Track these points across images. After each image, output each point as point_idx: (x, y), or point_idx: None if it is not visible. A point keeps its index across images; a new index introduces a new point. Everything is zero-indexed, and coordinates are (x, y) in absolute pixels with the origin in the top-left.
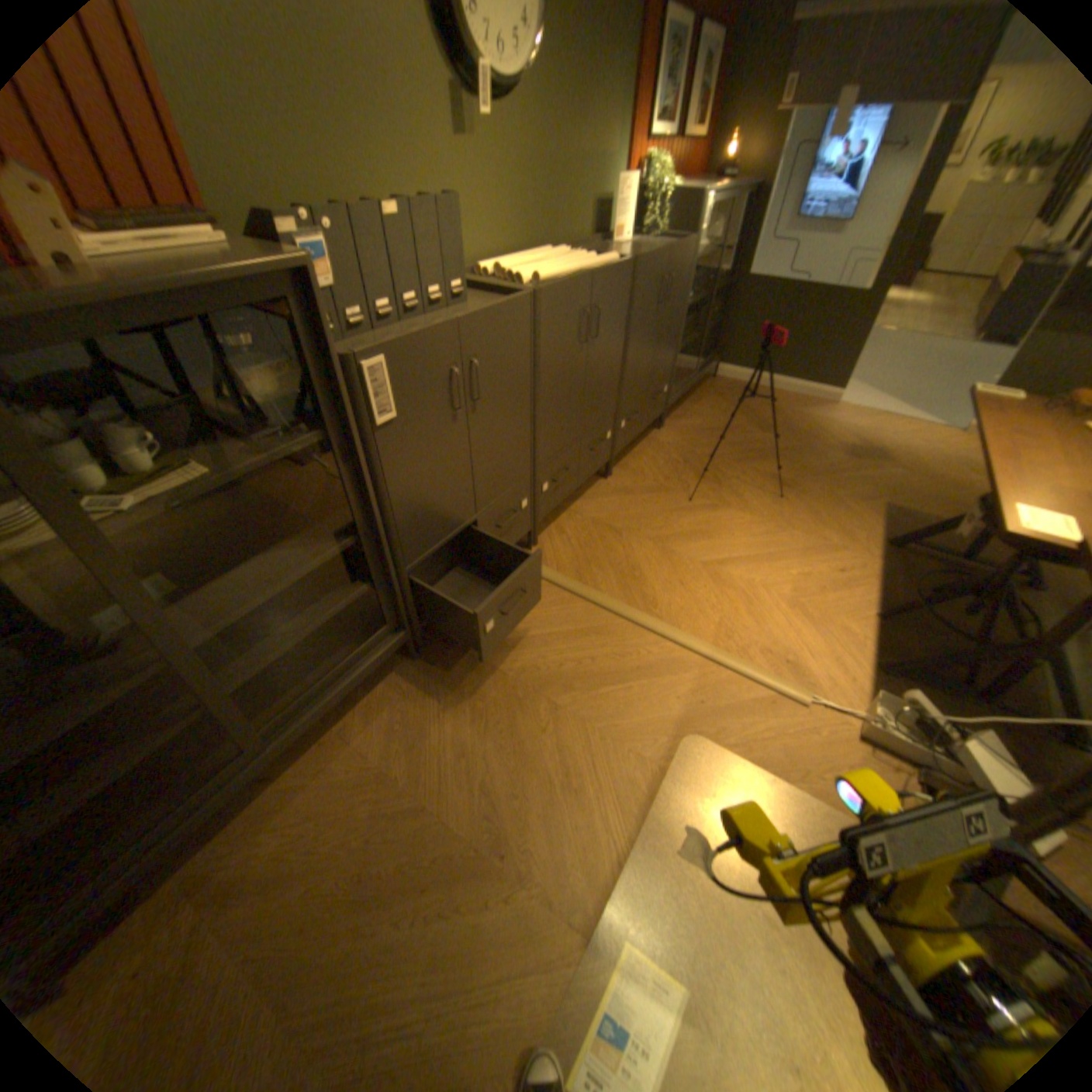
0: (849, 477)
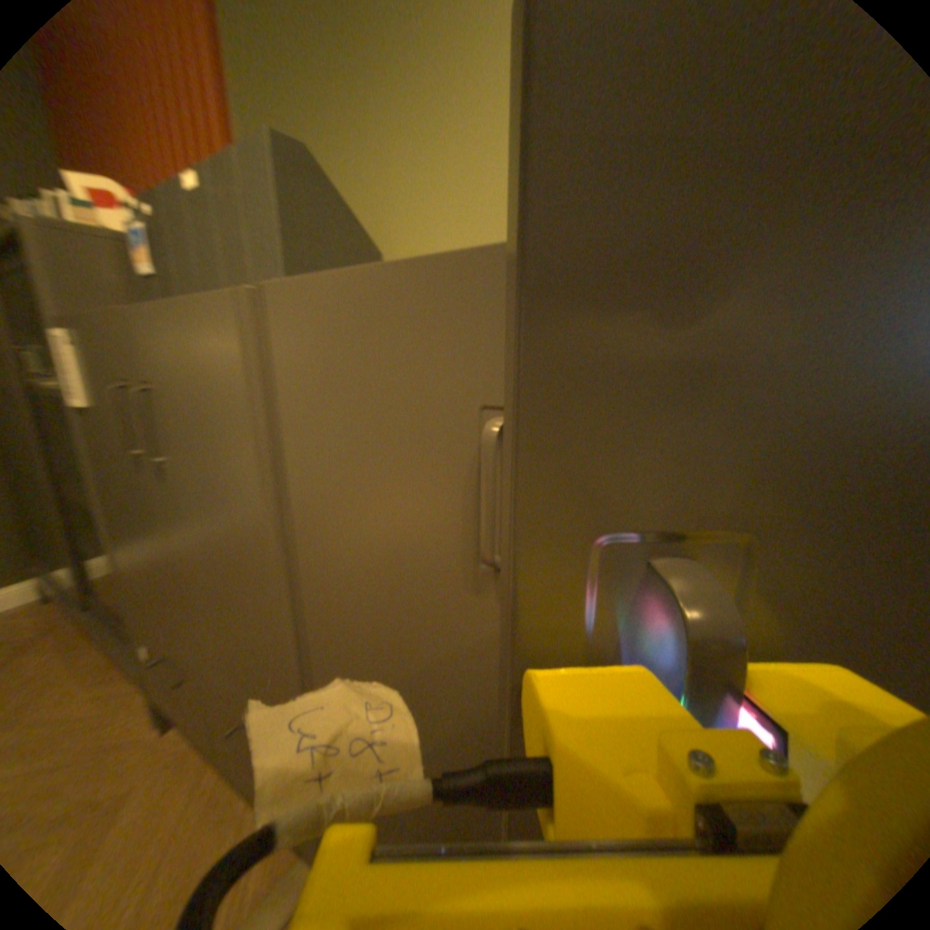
0: None
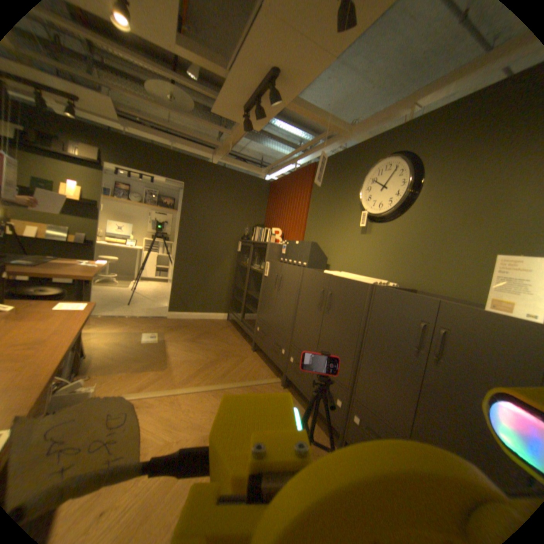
0: None
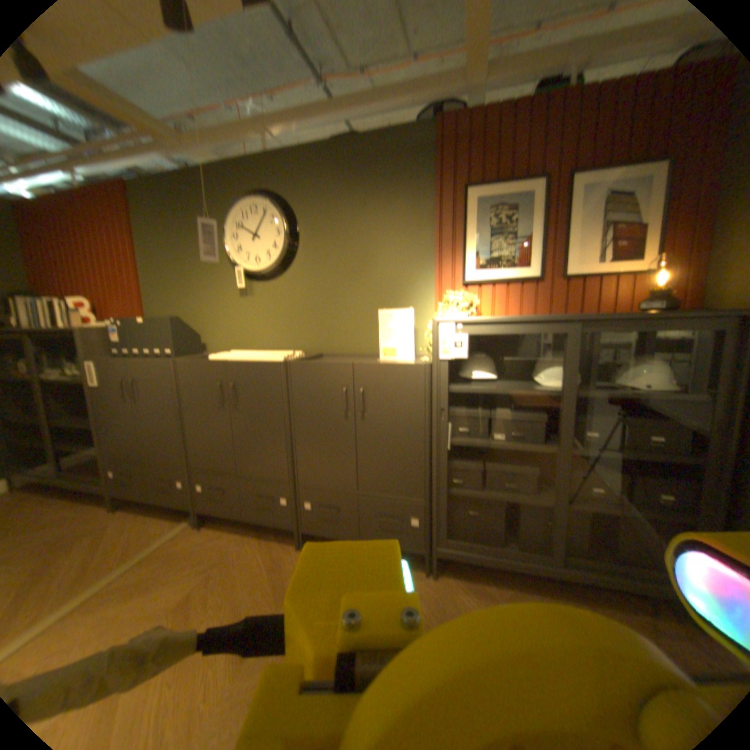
0: None
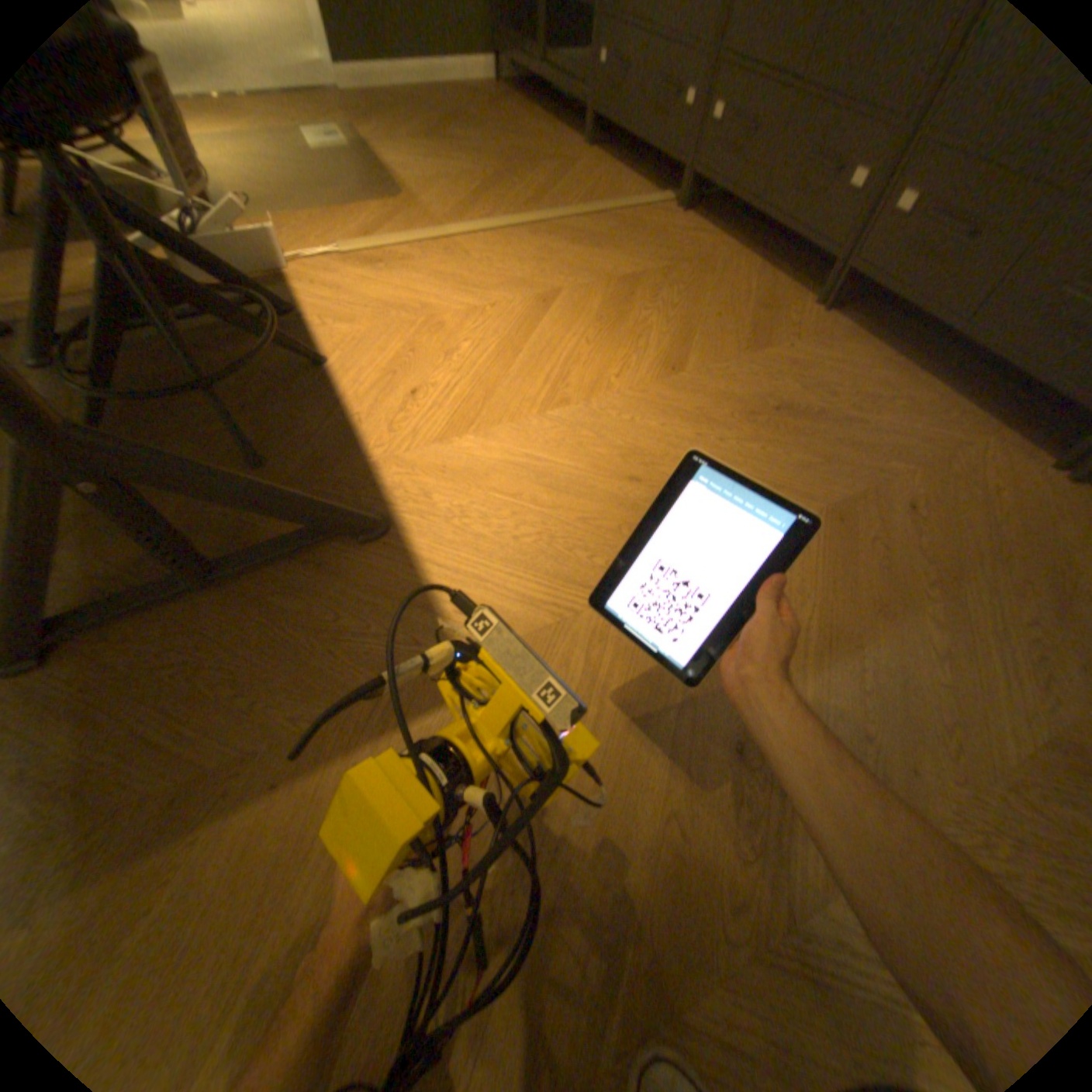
0: (656, 745)
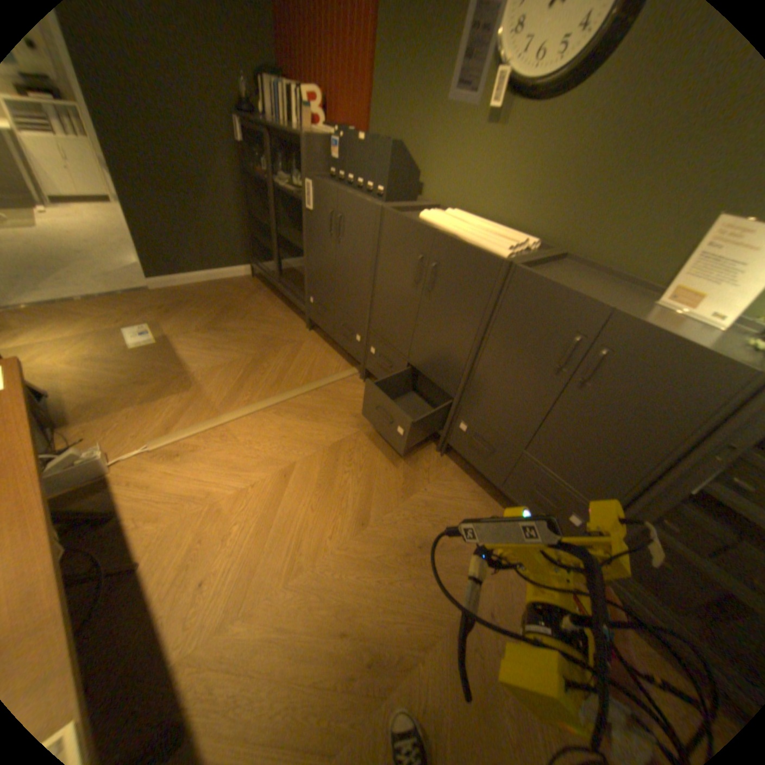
0: None
